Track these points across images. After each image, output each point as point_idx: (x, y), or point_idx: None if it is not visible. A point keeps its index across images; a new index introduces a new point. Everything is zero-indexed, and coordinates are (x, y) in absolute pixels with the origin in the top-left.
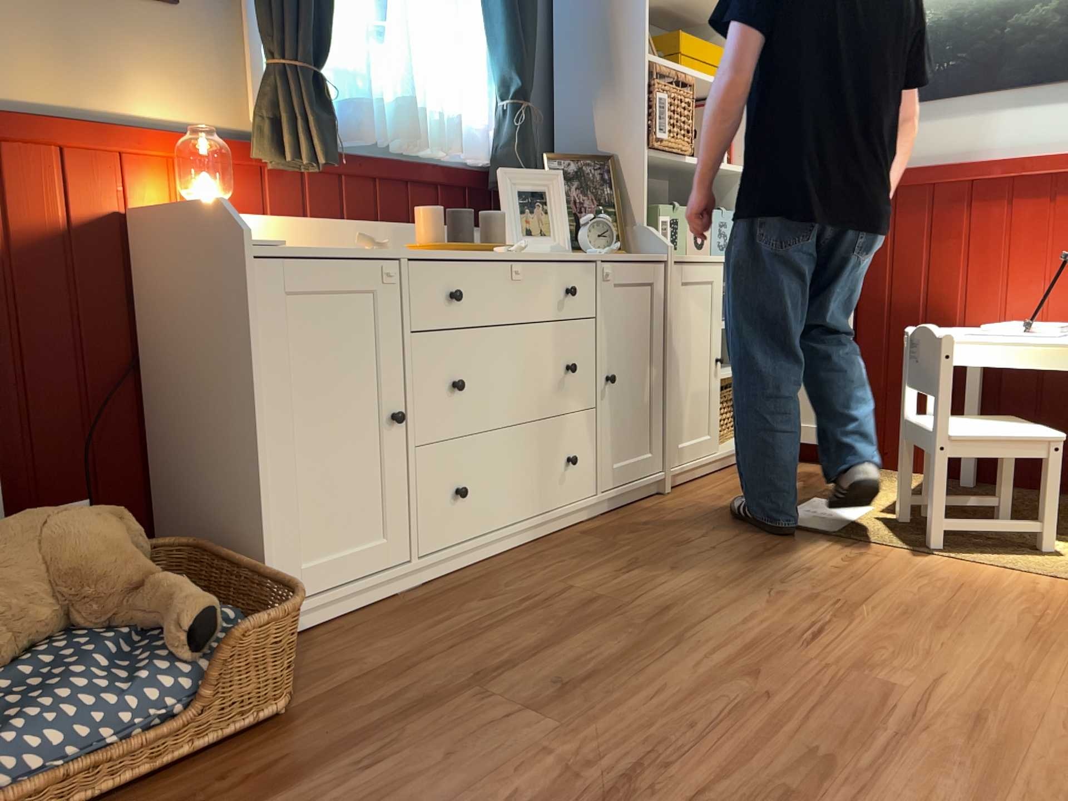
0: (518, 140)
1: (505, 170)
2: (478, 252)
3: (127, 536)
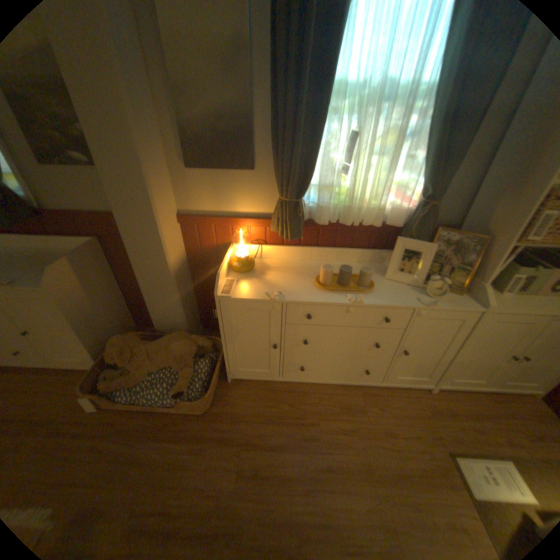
0: (418, 222)
1: (408, 234)
2: (339, 294)
3: (192, 349)
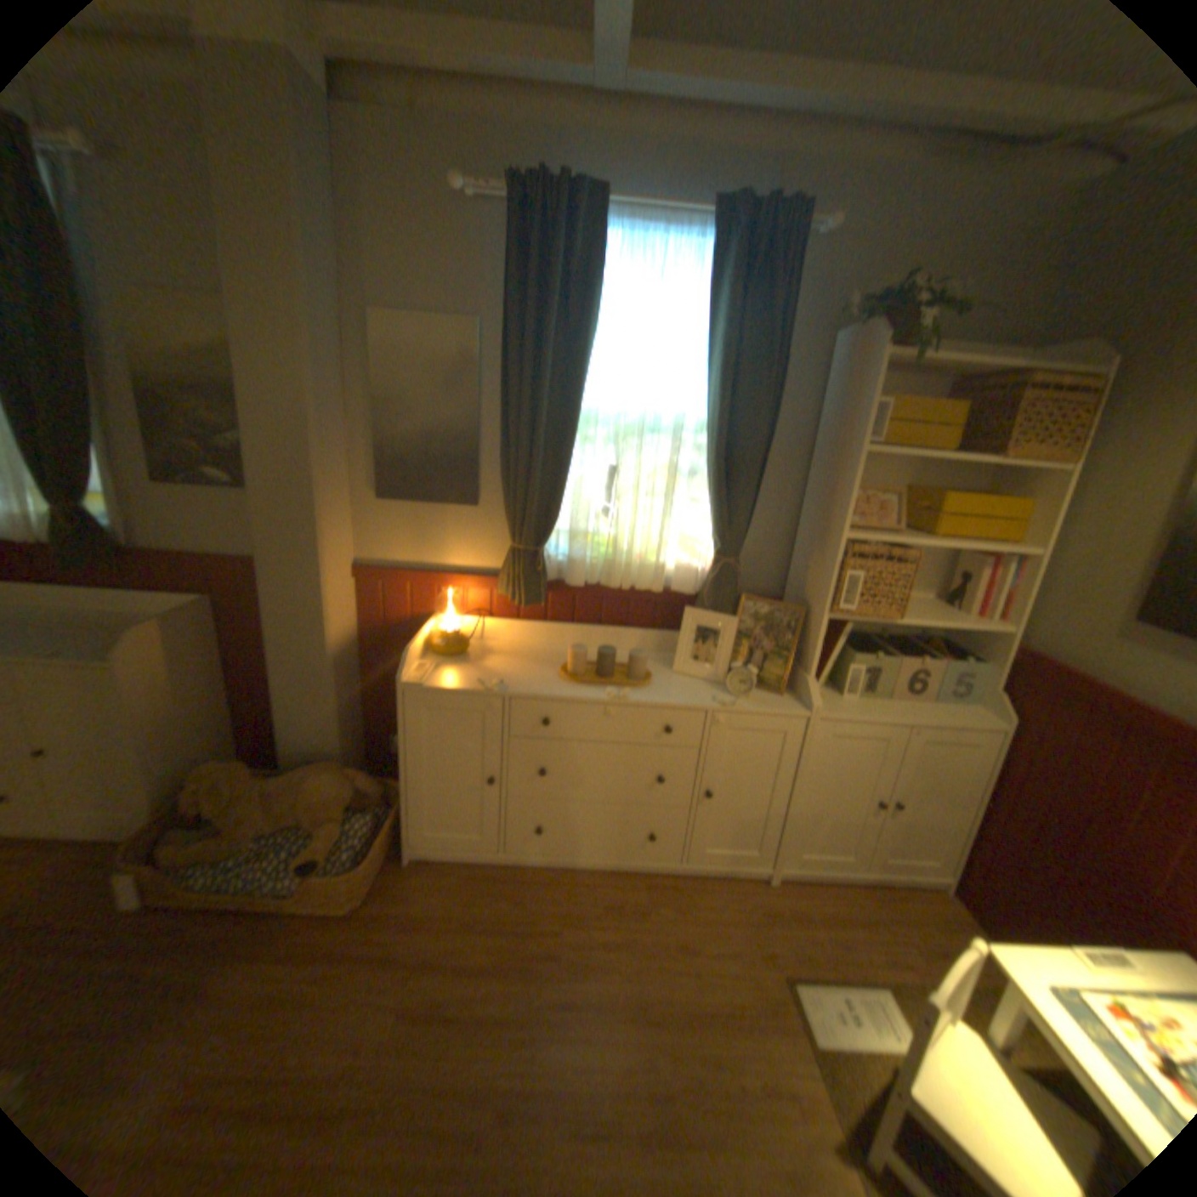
0: (710, 588)
1: (701, 606)
2: (595, 689)
3: (344, 795)
